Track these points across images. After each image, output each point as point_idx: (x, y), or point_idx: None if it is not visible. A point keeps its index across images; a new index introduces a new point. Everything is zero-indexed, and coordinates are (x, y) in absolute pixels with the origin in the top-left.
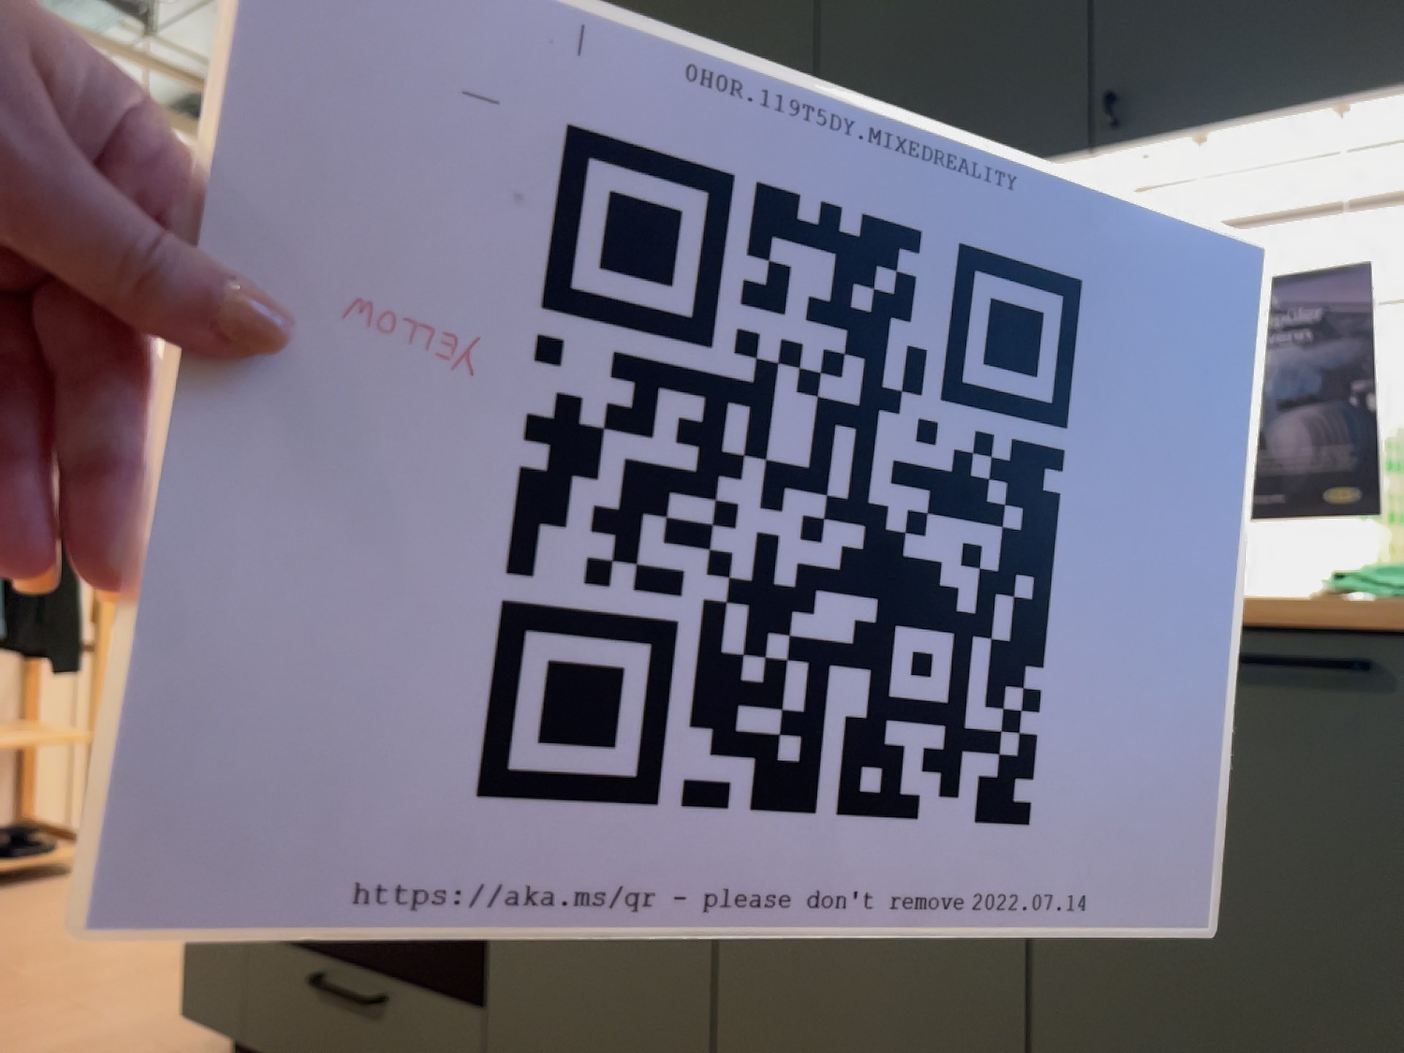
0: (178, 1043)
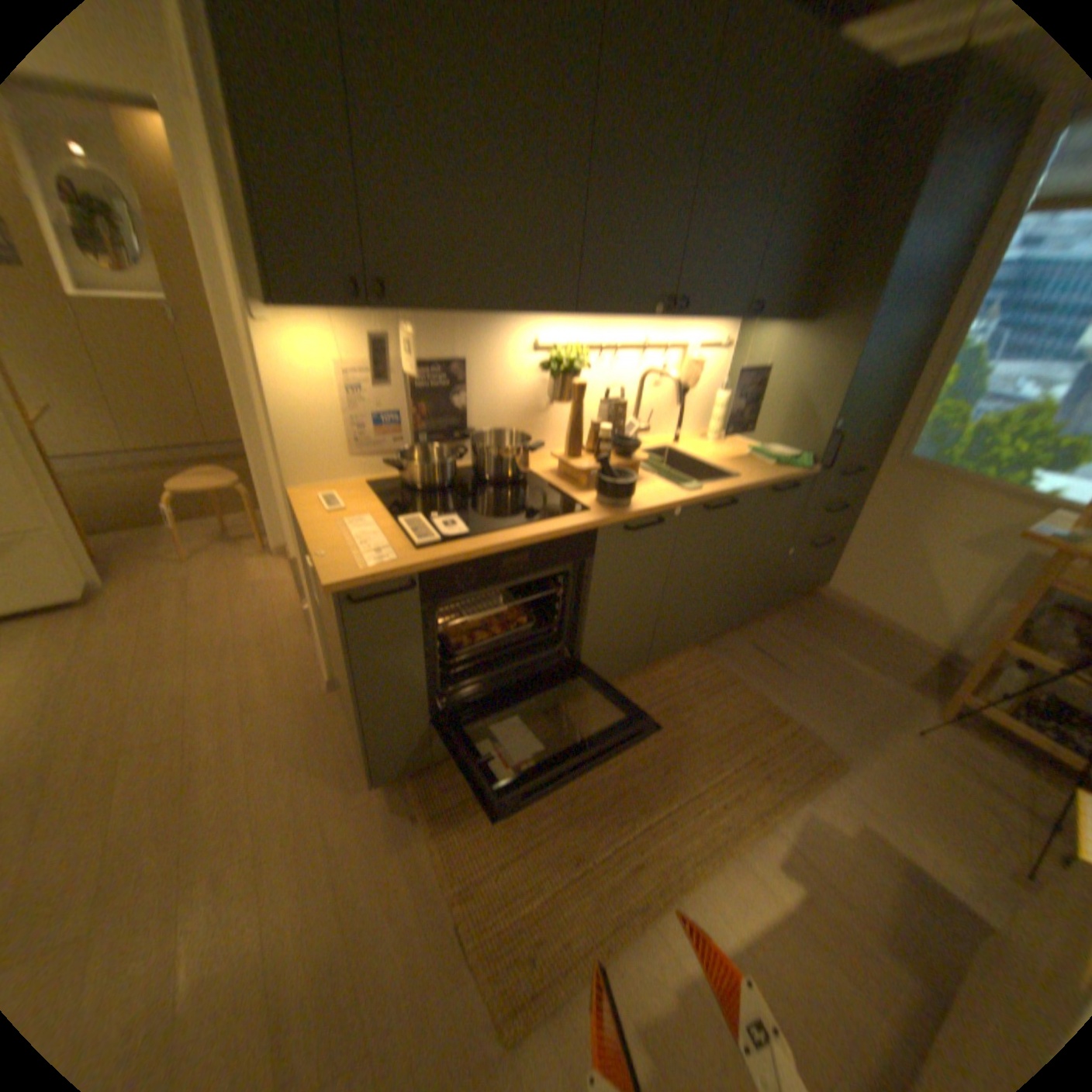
0: (327, 806)
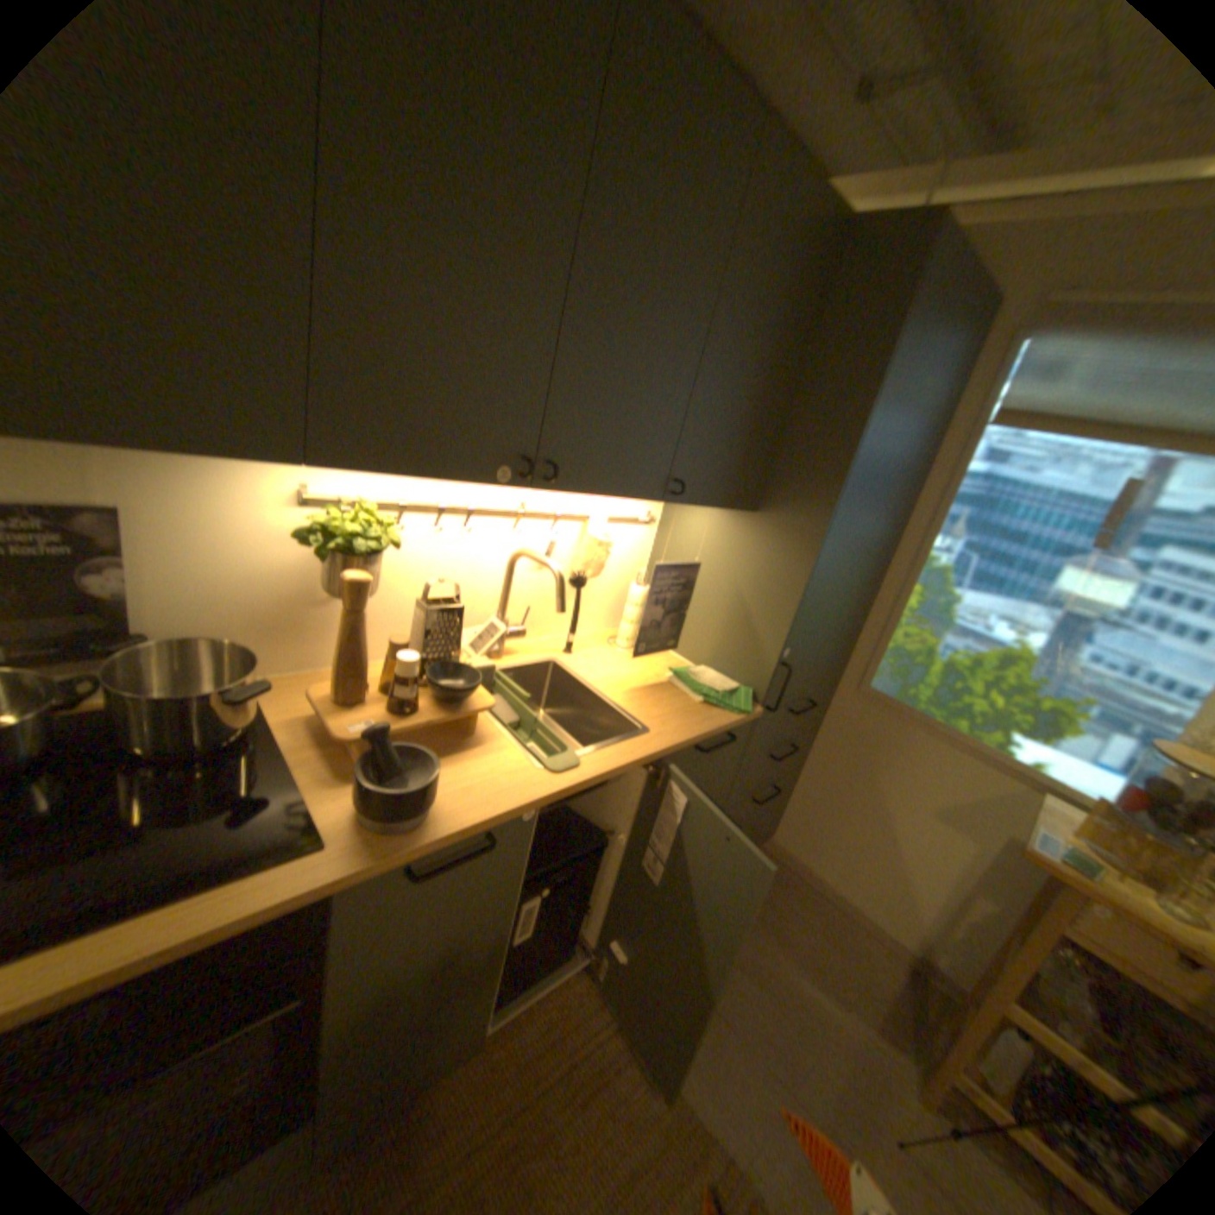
0: None
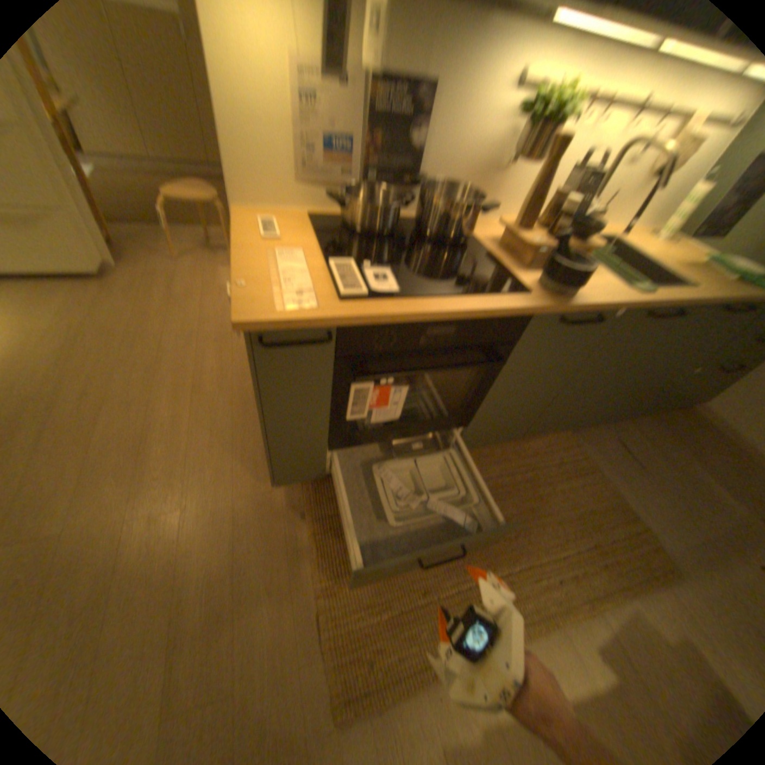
0: (240, 485)
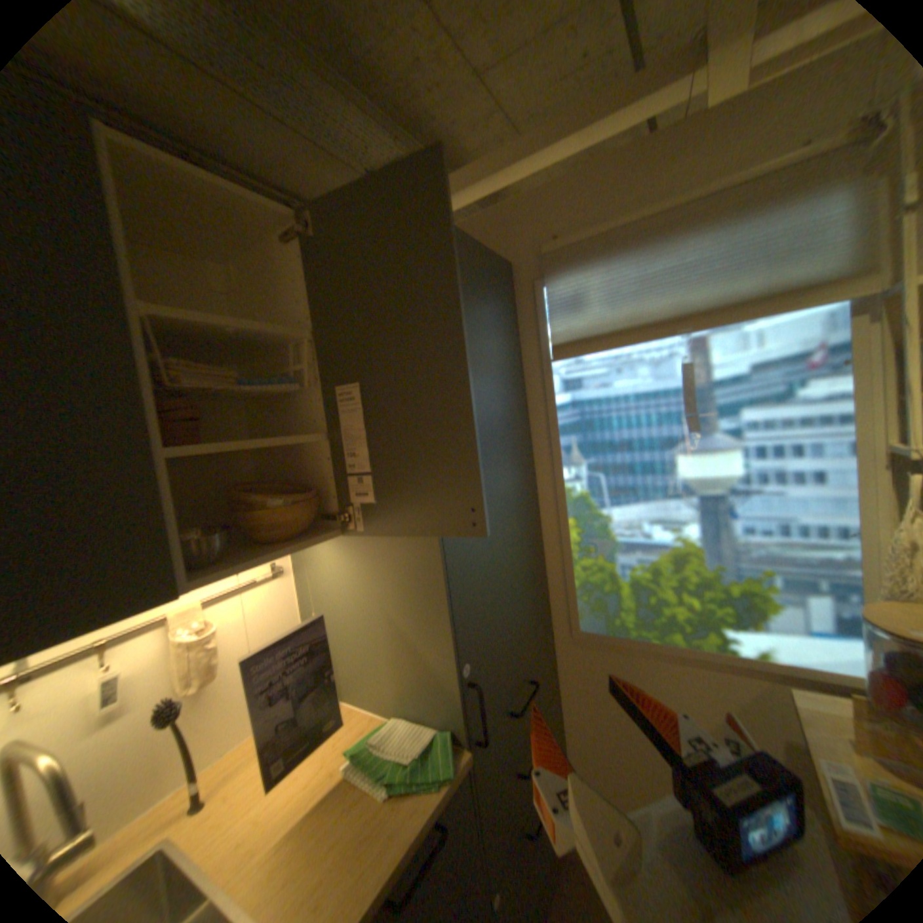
0: None
